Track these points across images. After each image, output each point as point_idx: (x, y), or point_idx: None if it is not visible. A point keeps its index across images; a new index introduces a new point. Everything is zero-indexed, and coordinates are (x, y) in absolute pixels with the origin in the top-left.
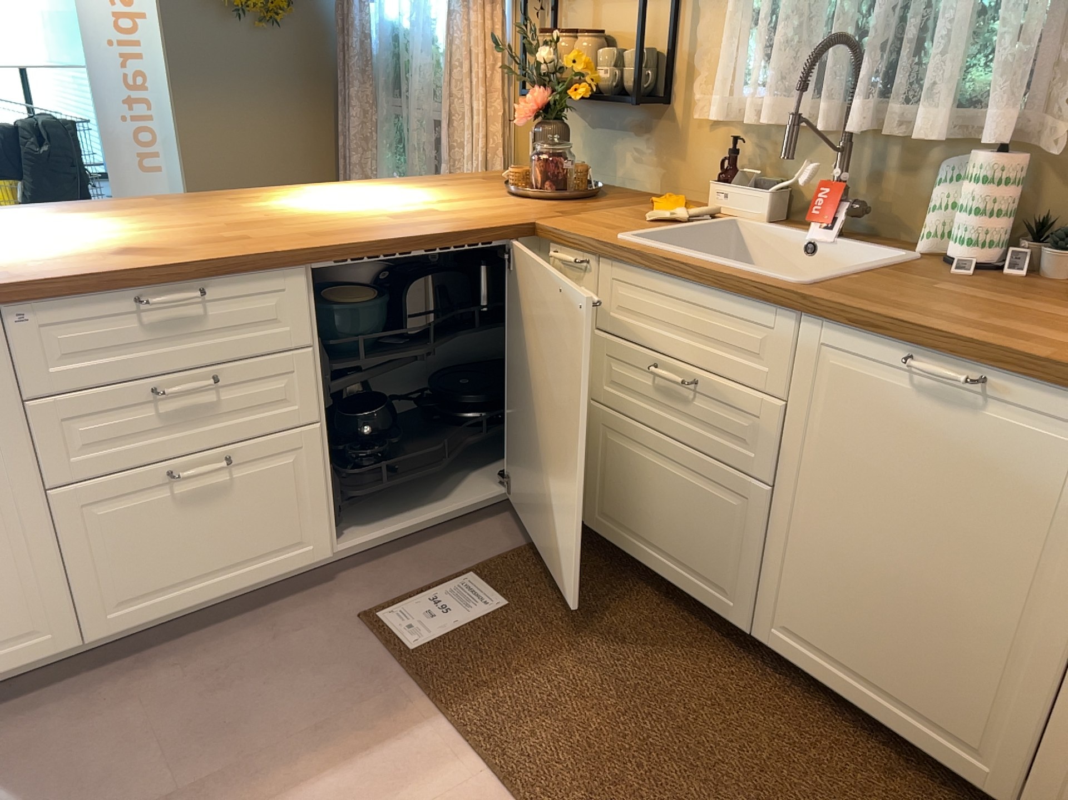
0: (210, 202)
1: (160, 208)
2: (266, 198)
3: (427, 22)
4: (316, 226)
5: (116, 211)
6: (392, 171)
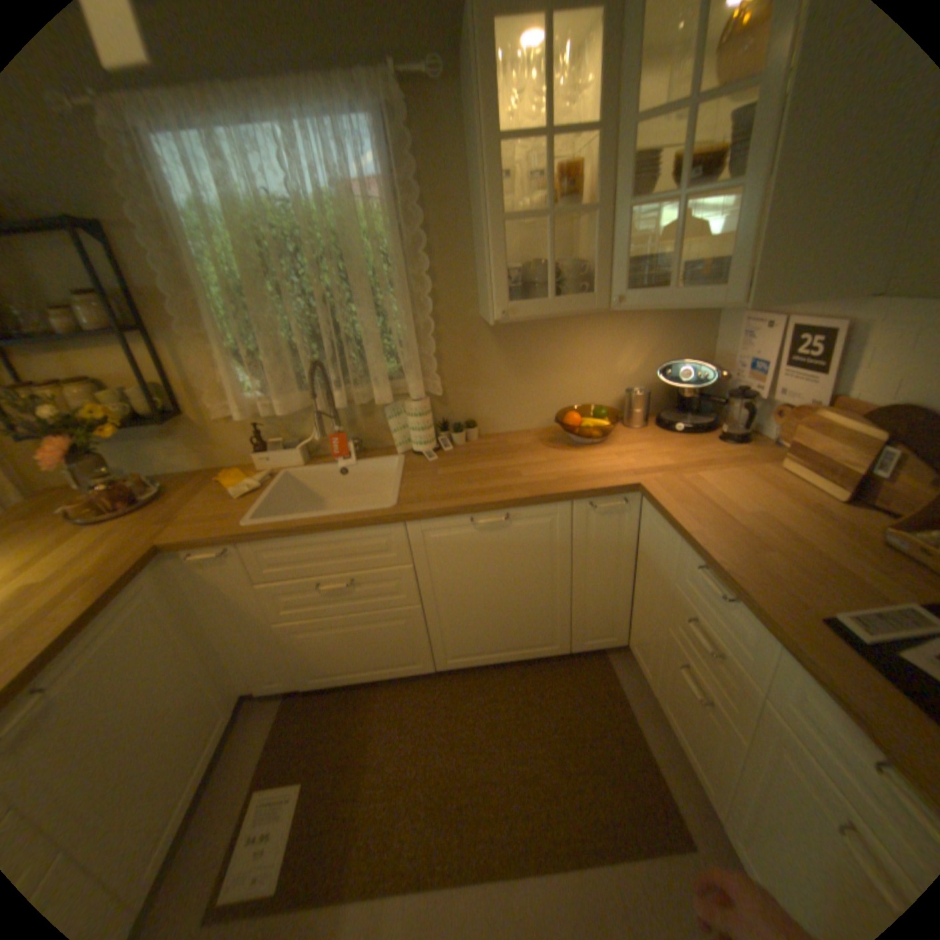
0: None
1: None
2: None
3: None
4: None
5: None
6: None
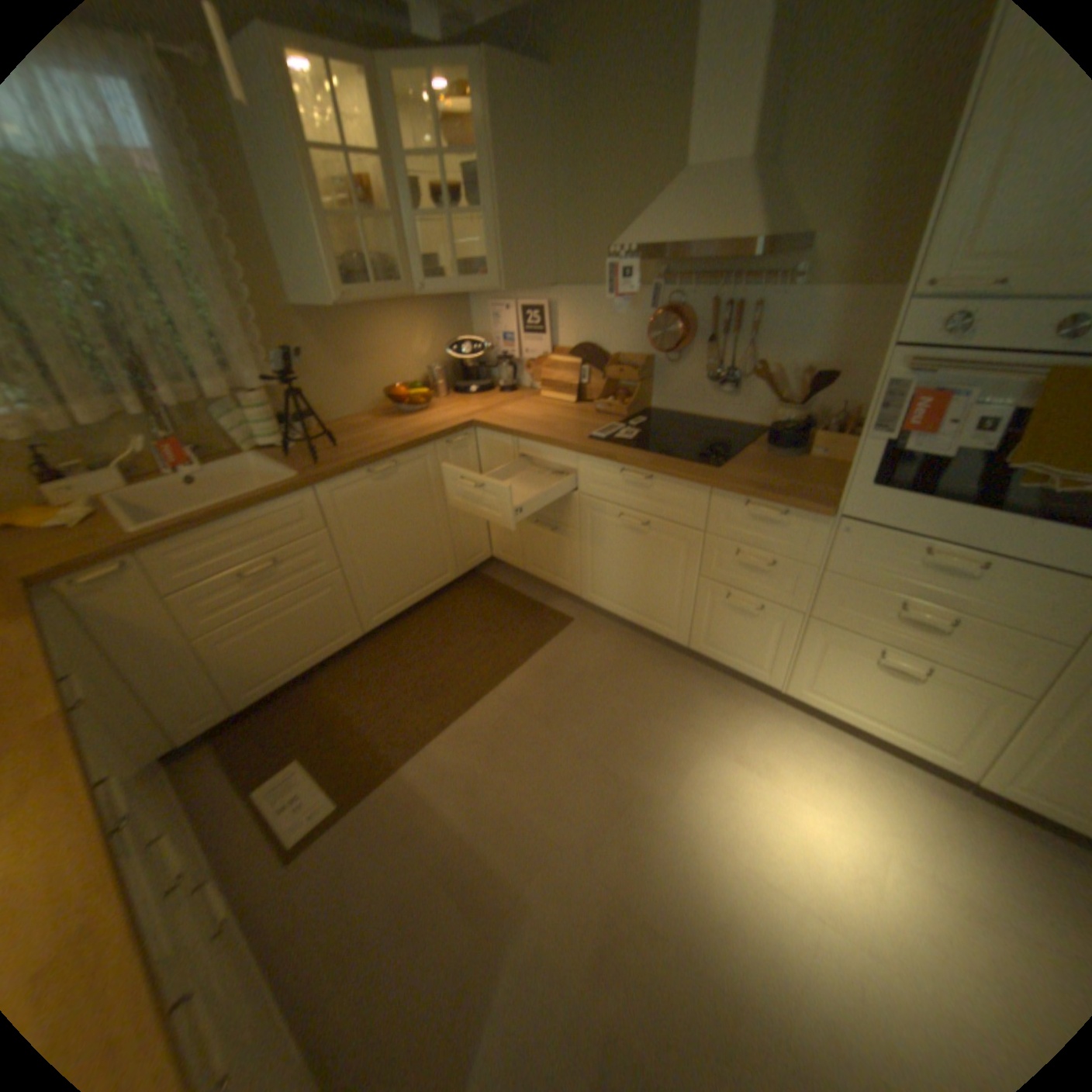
0: None
1: None
2: None
3: None
4: None
5: None
6: None
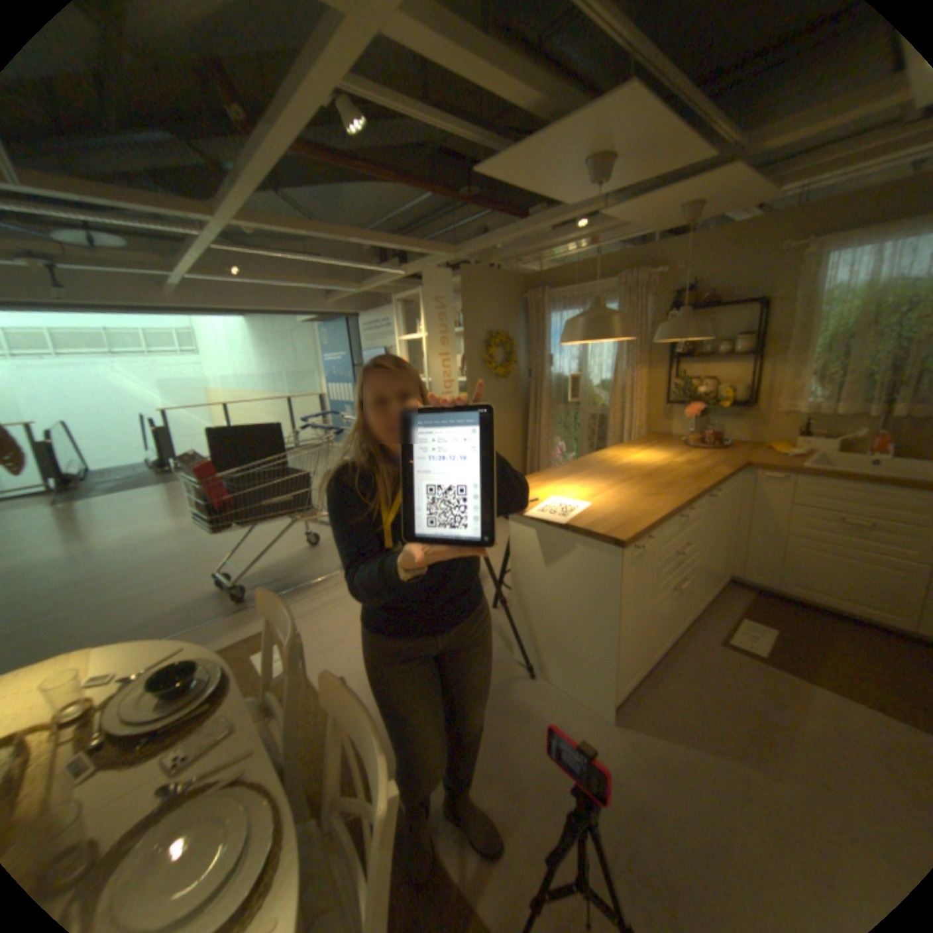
0: (593, 465)
1: (585, 470)
2: (607, 460)
3: (590, 373)
4: (676, 473)
5: (572, 474)
6: (561, 436)
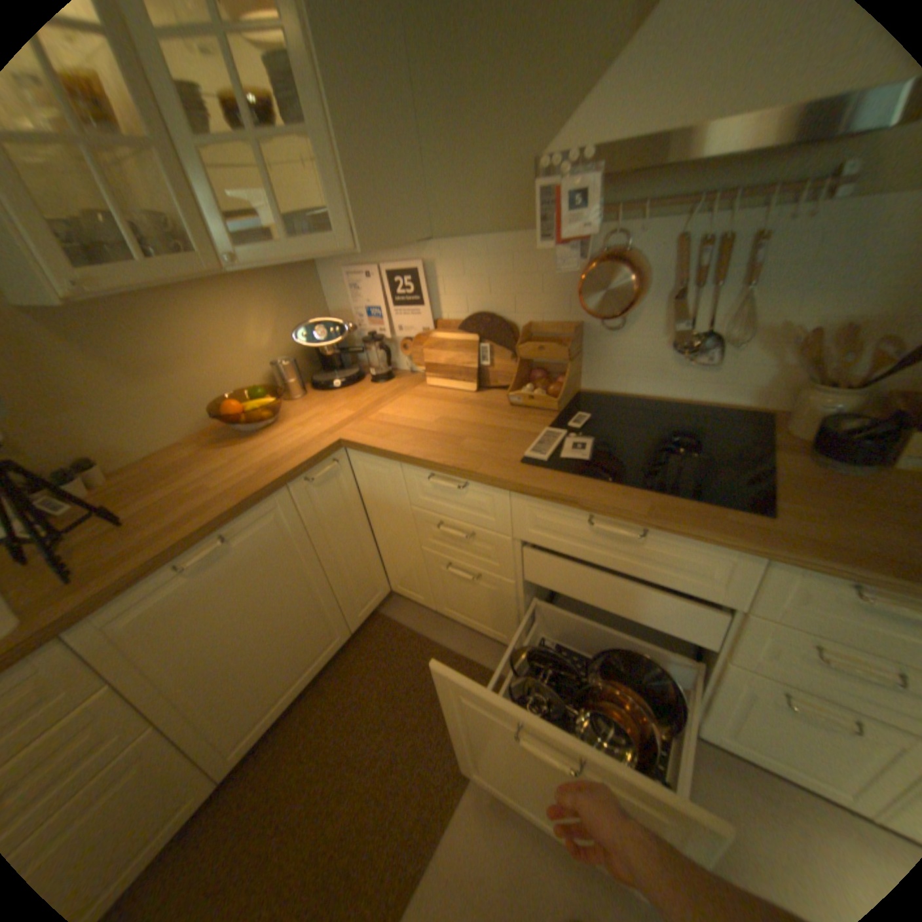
0: None
1: None
2: None
3: None
4: None
5: None
6: None
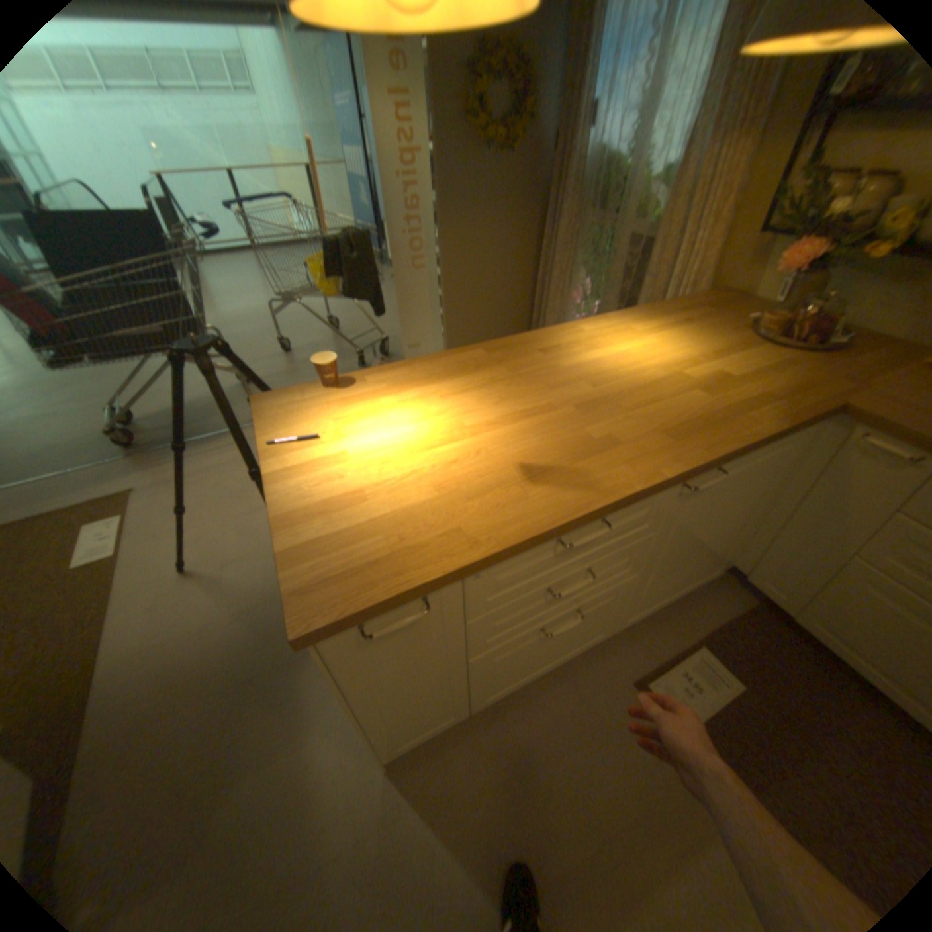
0: (527, 356)
1: (497, 369)
2: (565, 348)
3: (650, 147)
4: (654, 411)
5: (465, 373)
6: (584, 270)
